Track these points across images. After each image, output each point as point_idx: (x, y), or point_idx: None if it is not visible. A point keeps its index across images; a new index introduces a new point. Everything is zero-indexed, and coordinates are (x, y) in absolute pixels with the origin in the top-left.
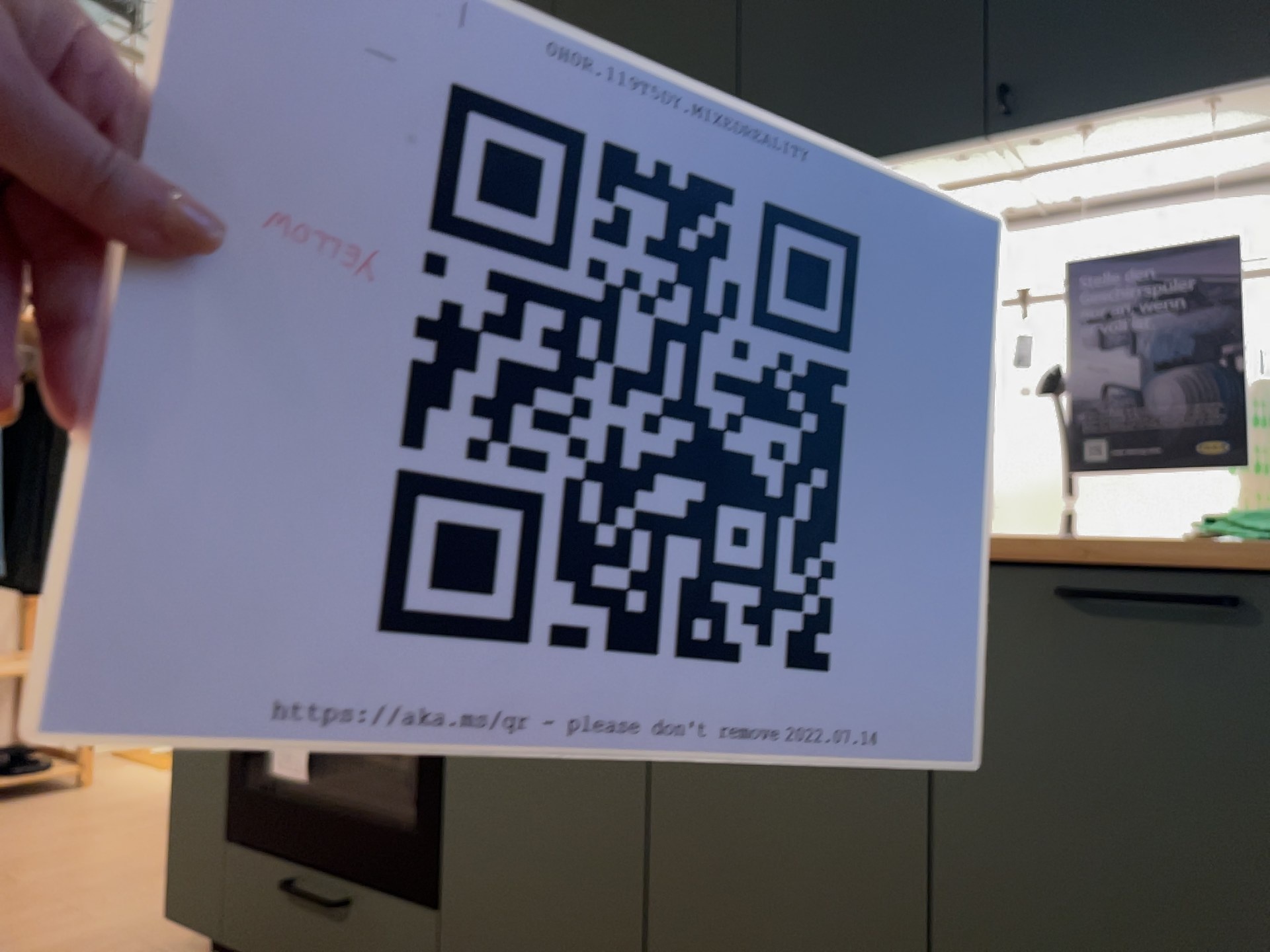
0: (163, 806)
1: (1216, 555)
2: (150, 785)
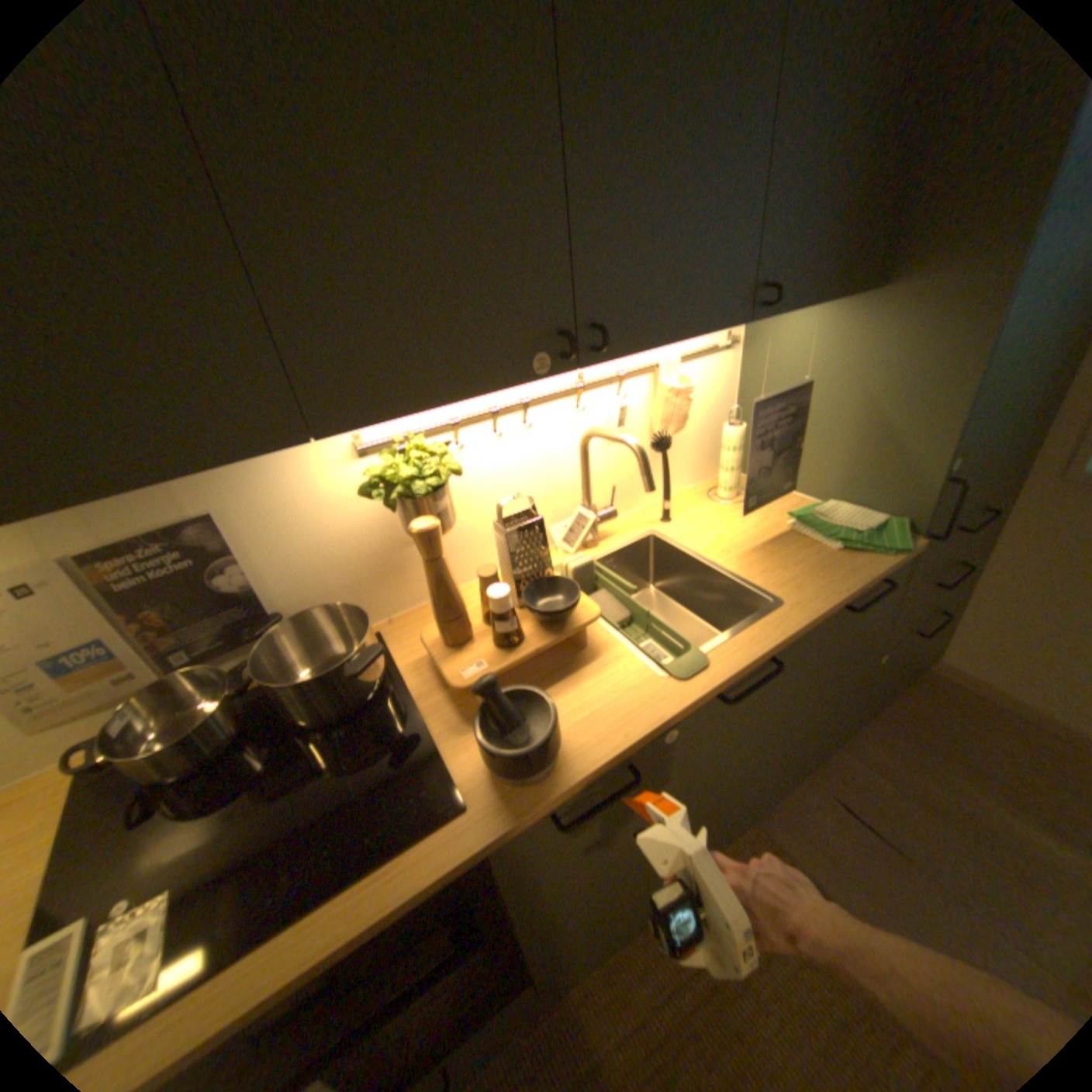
0: None
1: (893, 571)
2: None
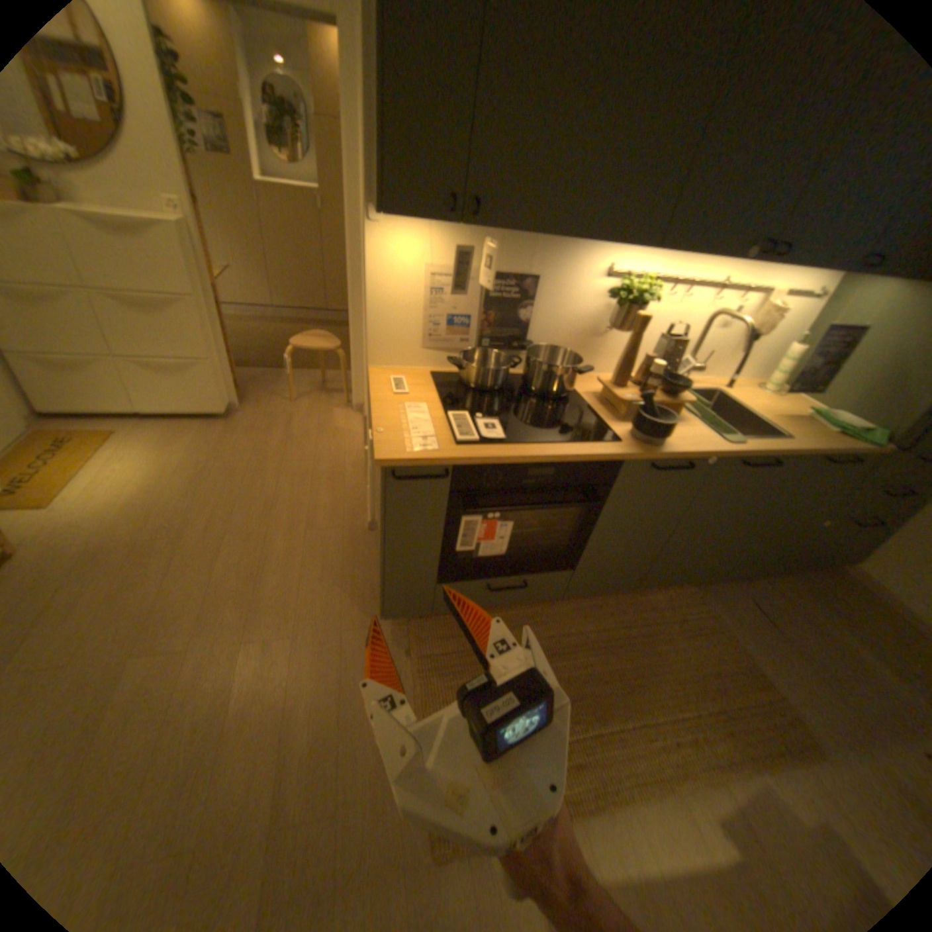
0: (130, 538)
1: (865, 451)
2: (71, 525)
